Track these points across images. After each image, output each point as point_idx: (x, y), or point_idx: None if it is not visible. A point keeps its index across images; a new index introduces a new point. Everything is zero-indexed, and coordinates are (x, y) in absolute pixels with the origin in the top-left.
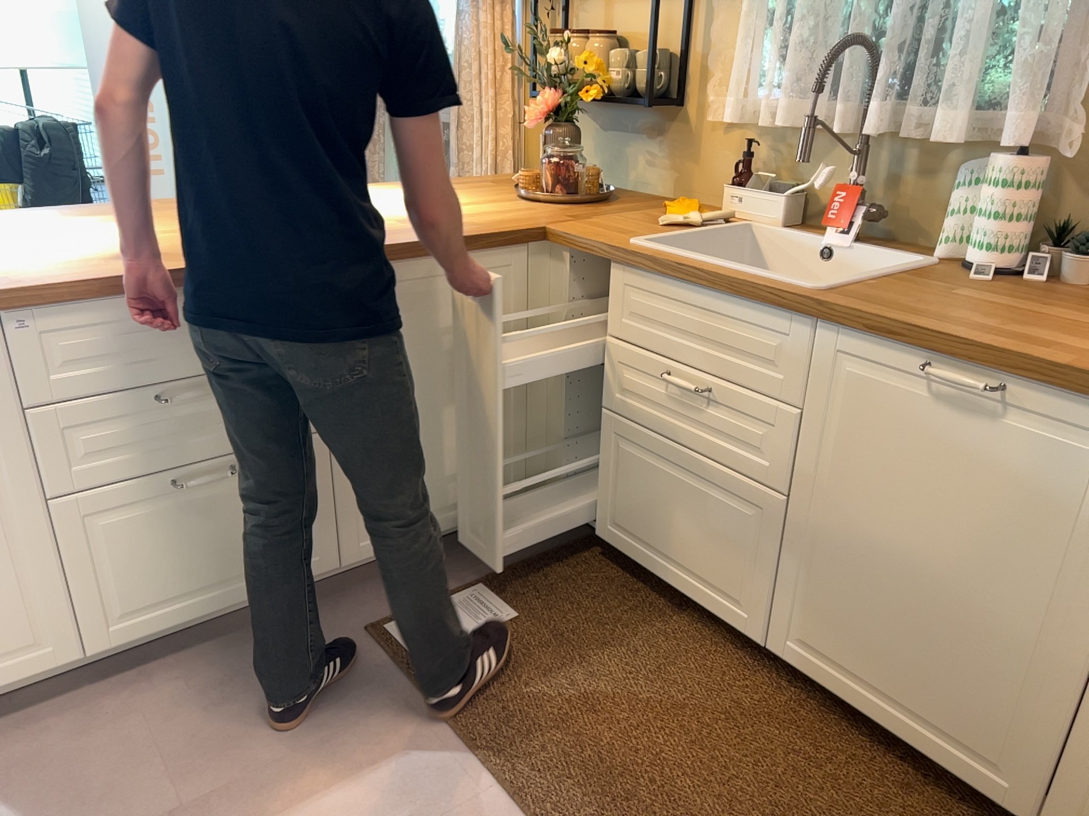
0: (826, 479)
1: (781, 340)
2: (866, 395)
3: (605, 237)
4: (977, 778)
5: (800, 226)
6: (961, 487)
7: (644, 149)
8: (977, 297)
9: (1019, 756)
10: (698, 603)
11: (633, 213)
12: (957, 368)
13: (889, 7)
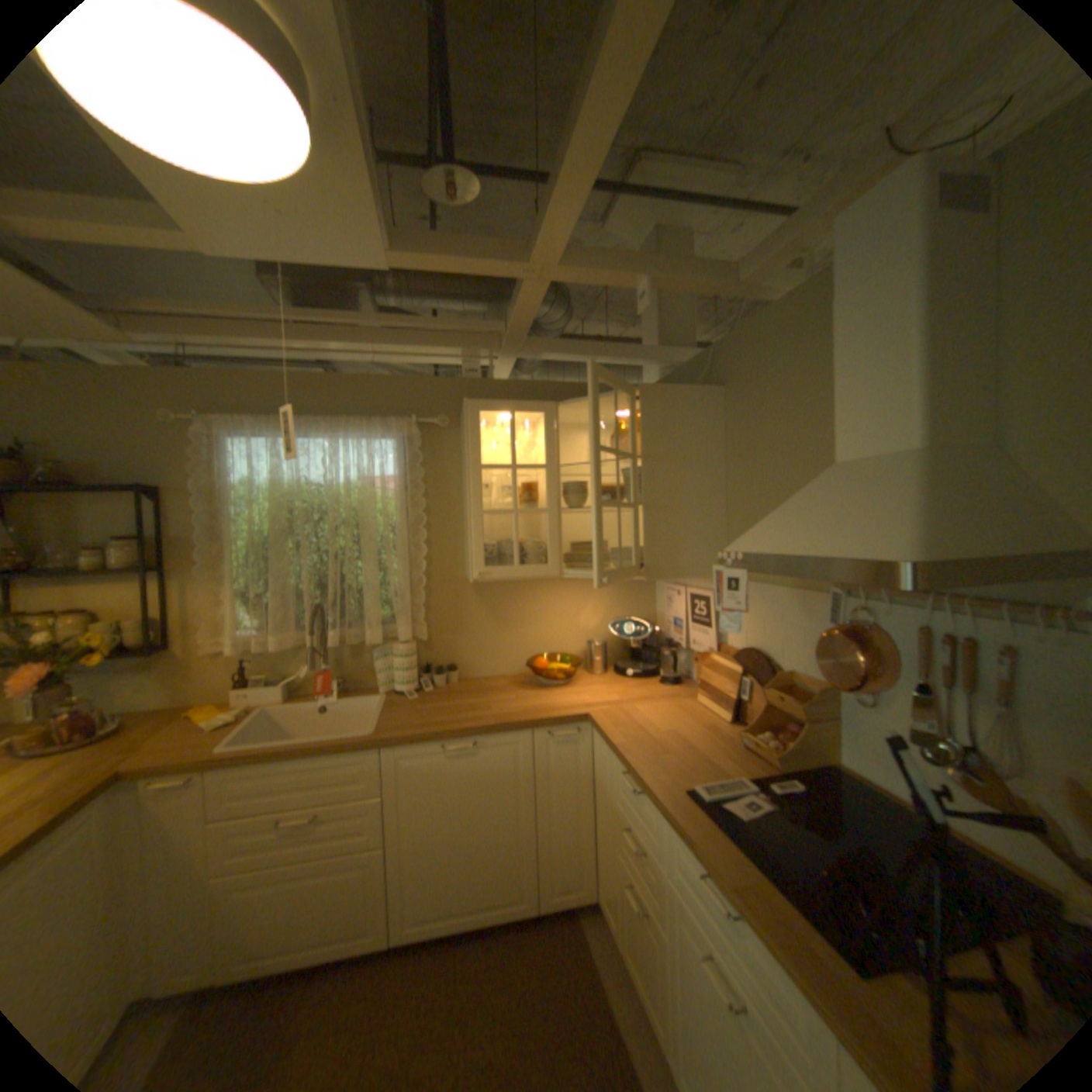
0: (404, 825)
1: (359, 767)
2: (416, 773)
3: (190, 757)
4: (513, 915)
5: (290, 698)
6: (470, 790)
7: (131, 681)
8: (426, 707)
9: (524, 889)
10: (331, 960)
11: (166, 730)
12: (455, 742)
13: (320, 585)
